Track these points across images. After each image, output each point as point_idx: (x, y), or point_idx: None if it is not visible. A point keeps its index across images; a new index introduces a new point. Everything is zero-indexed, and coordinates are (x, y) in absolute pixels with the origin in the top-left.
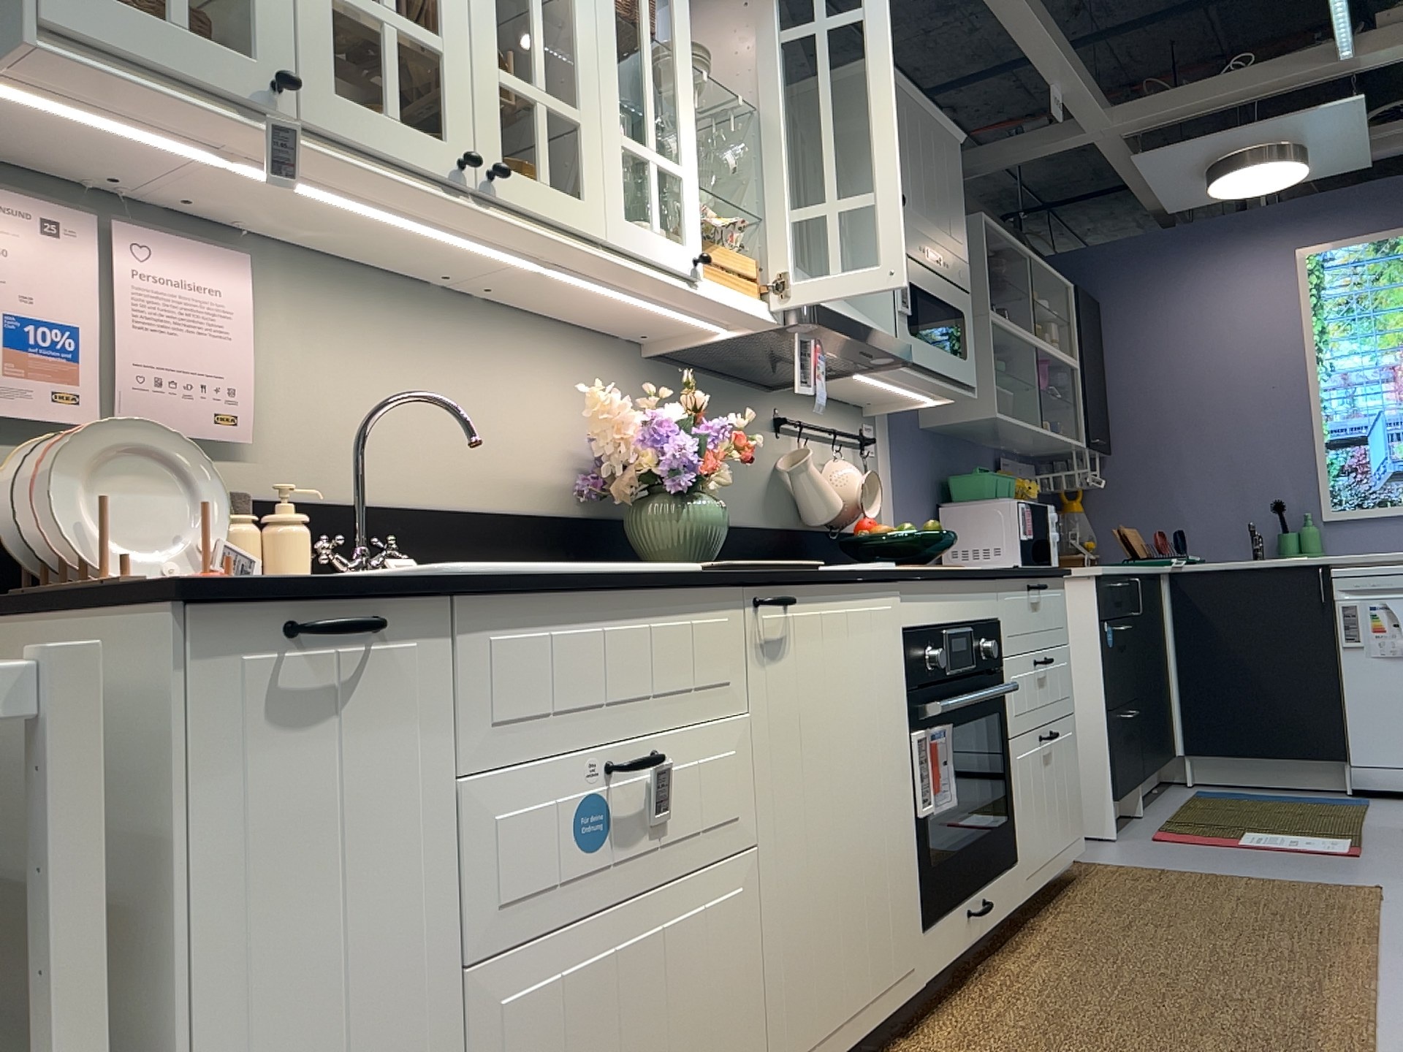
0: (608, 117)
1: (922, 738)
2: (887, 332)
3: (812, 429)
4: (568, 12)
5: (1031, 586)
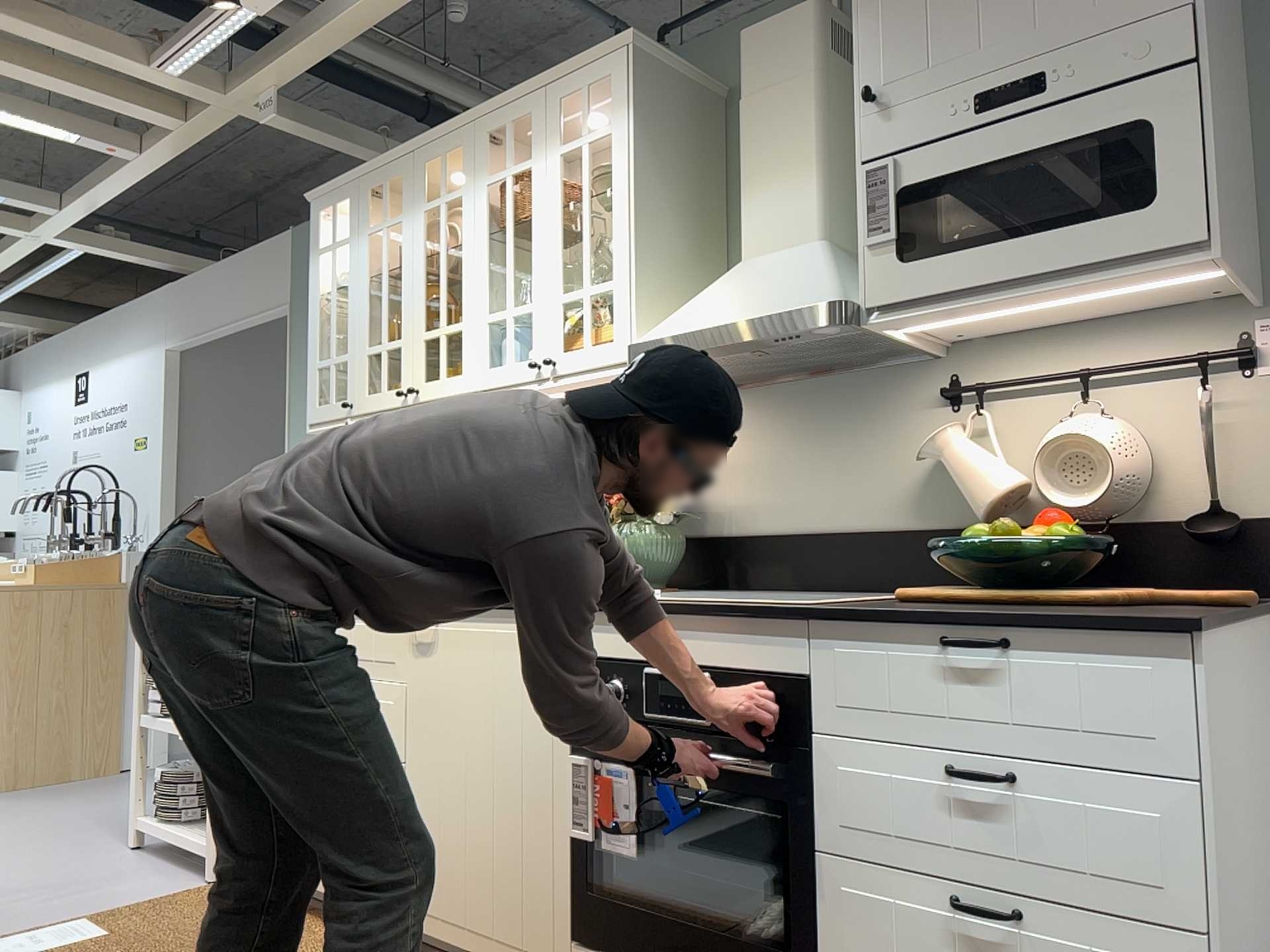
0: (477, 312)
1: (580, 764)
2: (808, 296)
3: (1018, 385)
4: (464, 263)
5: (945, 637)
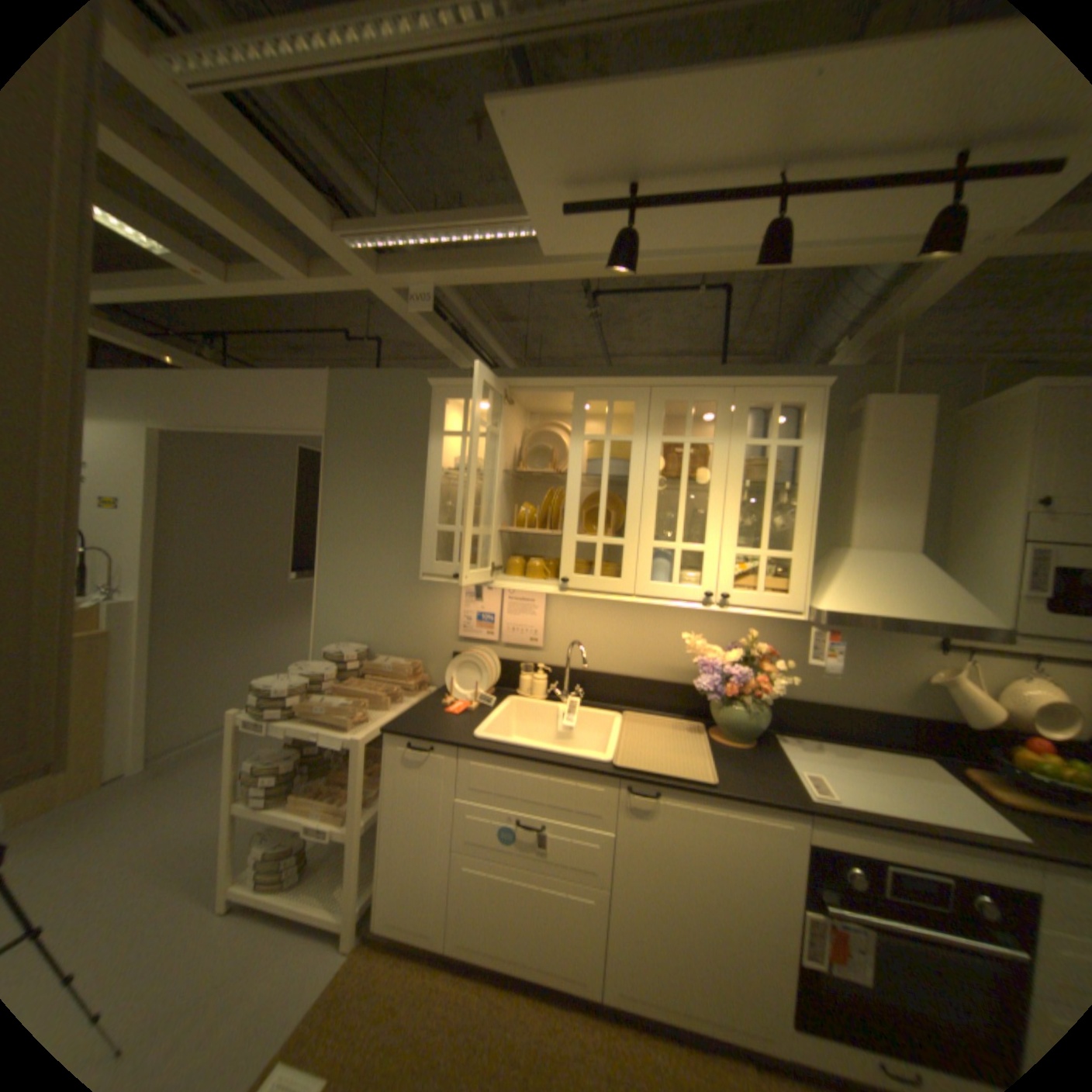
0: (643, 537)
1: (818, 921)
2: (979, 617)
3: (994, 653)
4: (627, 494)
5: None
